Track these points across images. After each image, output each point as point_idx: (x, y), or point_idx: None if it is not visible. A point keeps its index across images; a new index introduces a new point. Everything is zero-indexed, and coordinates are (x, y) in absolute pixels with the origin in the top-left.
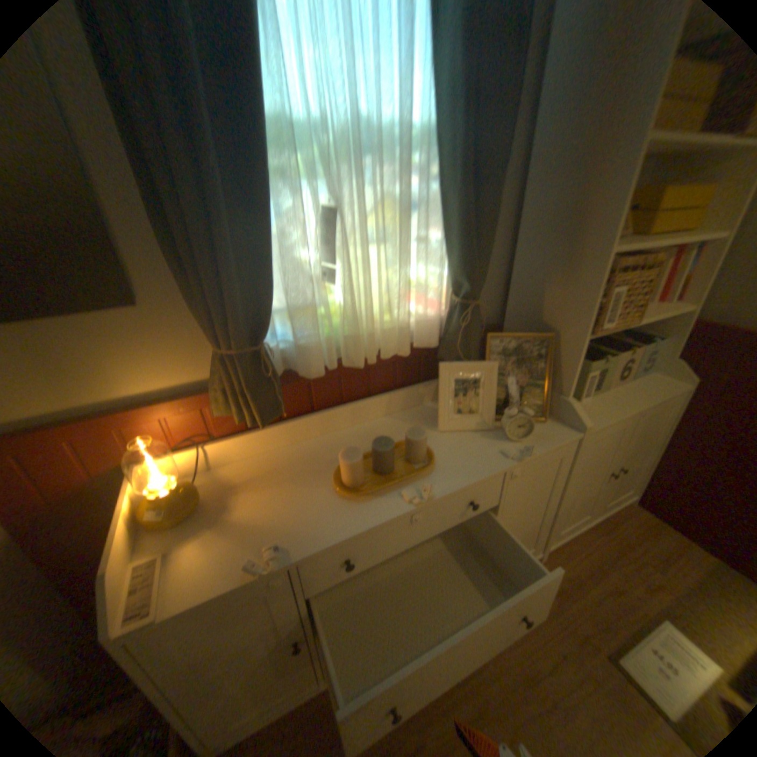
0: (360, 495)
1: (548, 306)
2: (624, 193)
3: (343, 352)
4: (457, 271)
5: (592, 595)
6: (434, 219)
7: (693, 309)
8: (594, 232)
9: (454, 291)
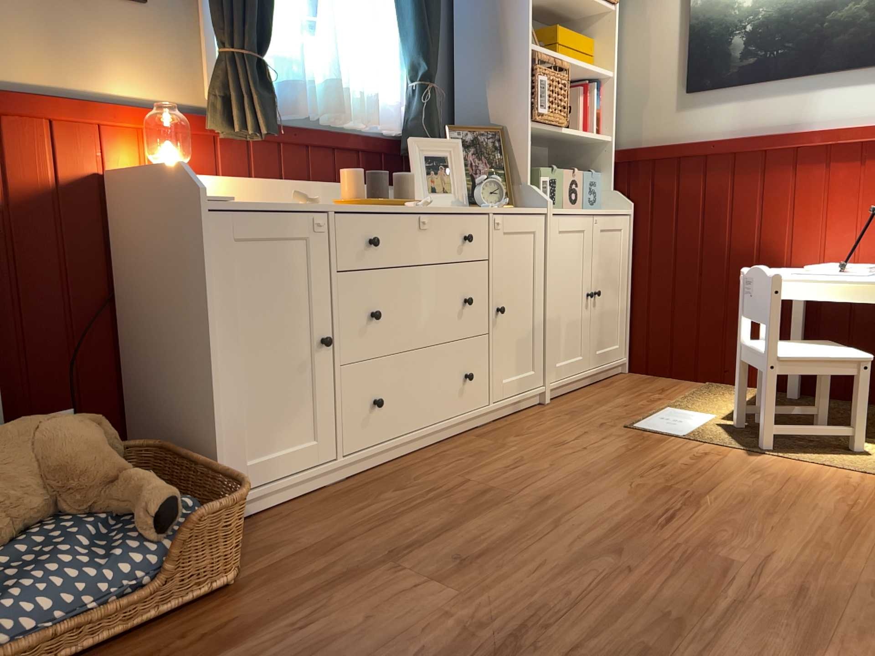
0: (367, 199)
1: (492, 109)
2: (525, 3)
3: (318, 109)
4: (412, 55)
5: (600, 409)
6: (388, 10)
7: (608, 138)
8: (513, 35)
9: (411, 79)
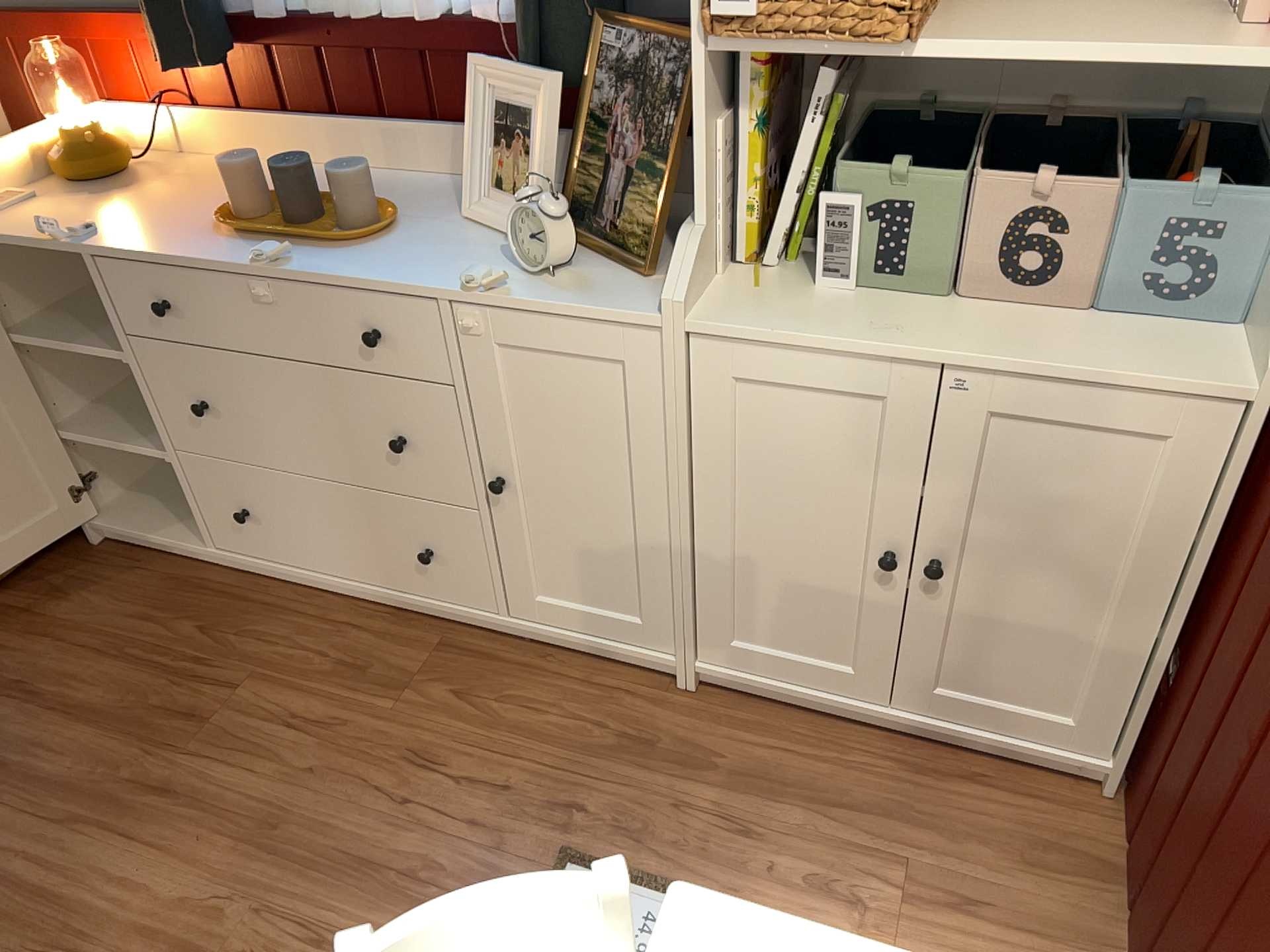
0: (228, 228)
1: None
2: None
3: None
4: None
5: (692, 782)
6: None
7: None
8: None
9: None
